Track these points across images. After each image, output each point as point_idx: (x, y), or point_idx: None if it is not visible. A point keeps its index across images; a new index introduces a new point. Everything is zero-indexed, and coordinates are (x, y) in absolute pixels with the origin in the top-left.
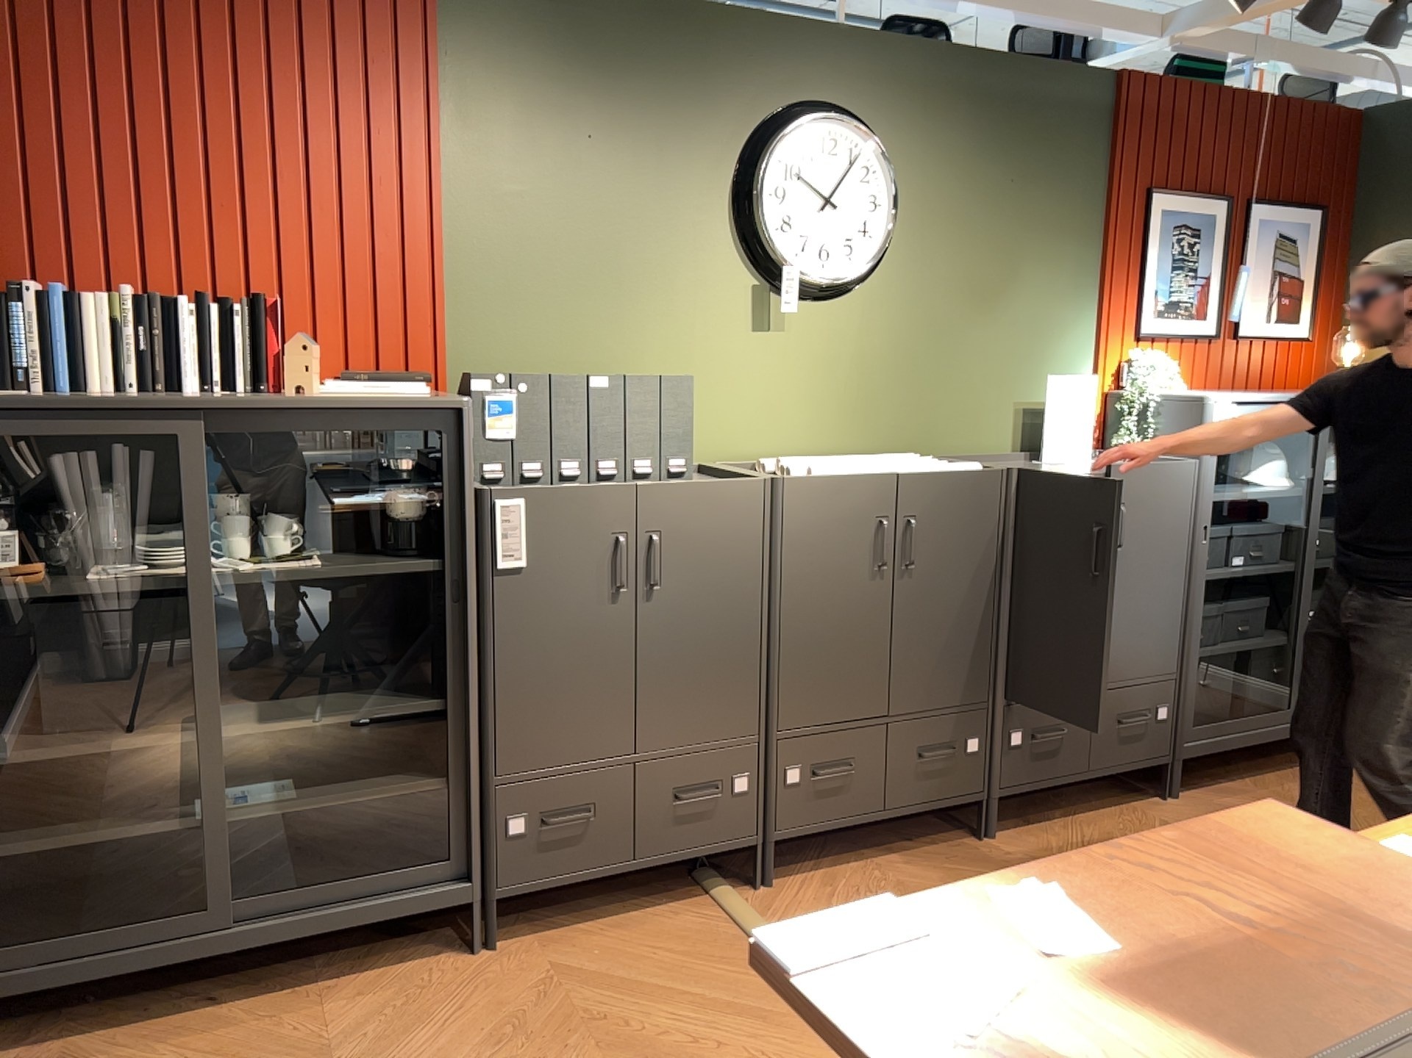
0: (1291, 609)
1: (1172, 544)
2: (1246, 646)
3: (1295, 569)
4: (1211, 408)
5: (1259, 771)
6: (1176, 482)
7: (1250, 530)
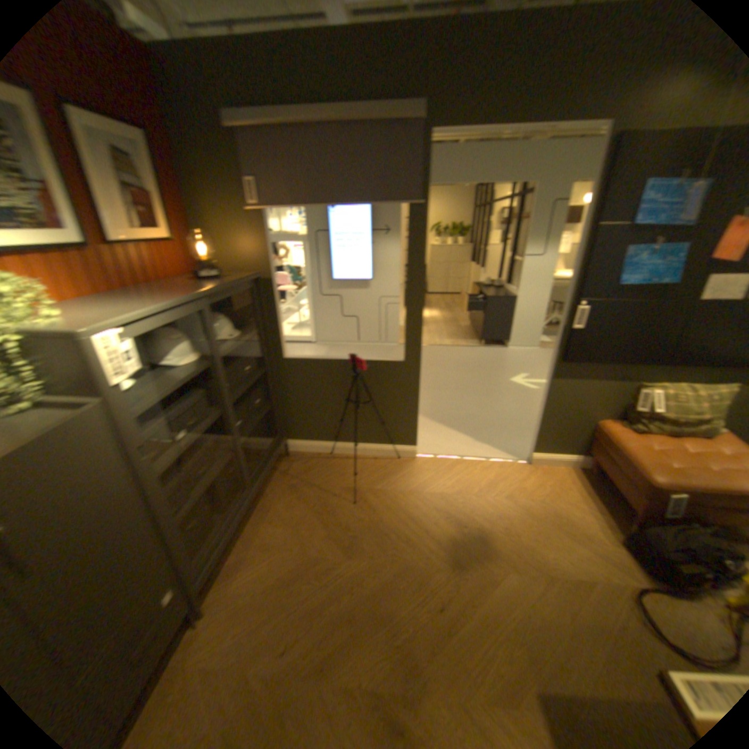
0: (228, 431)
1: (110, 491)
2: (211, 482)
3: (224, 414)
4: (92, 343)
5: (242, 528)
6: (85, 438)
7: (184, 410)
